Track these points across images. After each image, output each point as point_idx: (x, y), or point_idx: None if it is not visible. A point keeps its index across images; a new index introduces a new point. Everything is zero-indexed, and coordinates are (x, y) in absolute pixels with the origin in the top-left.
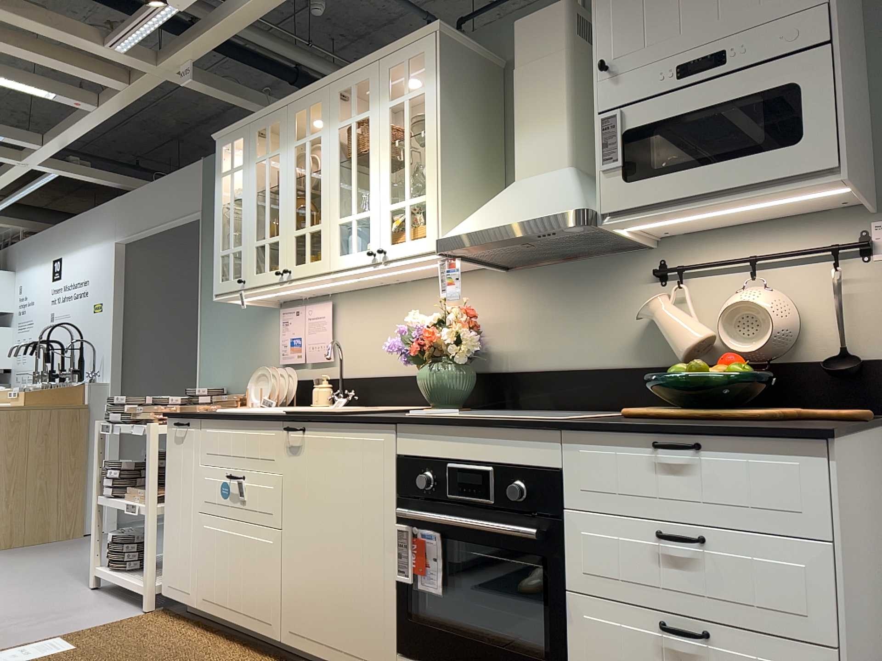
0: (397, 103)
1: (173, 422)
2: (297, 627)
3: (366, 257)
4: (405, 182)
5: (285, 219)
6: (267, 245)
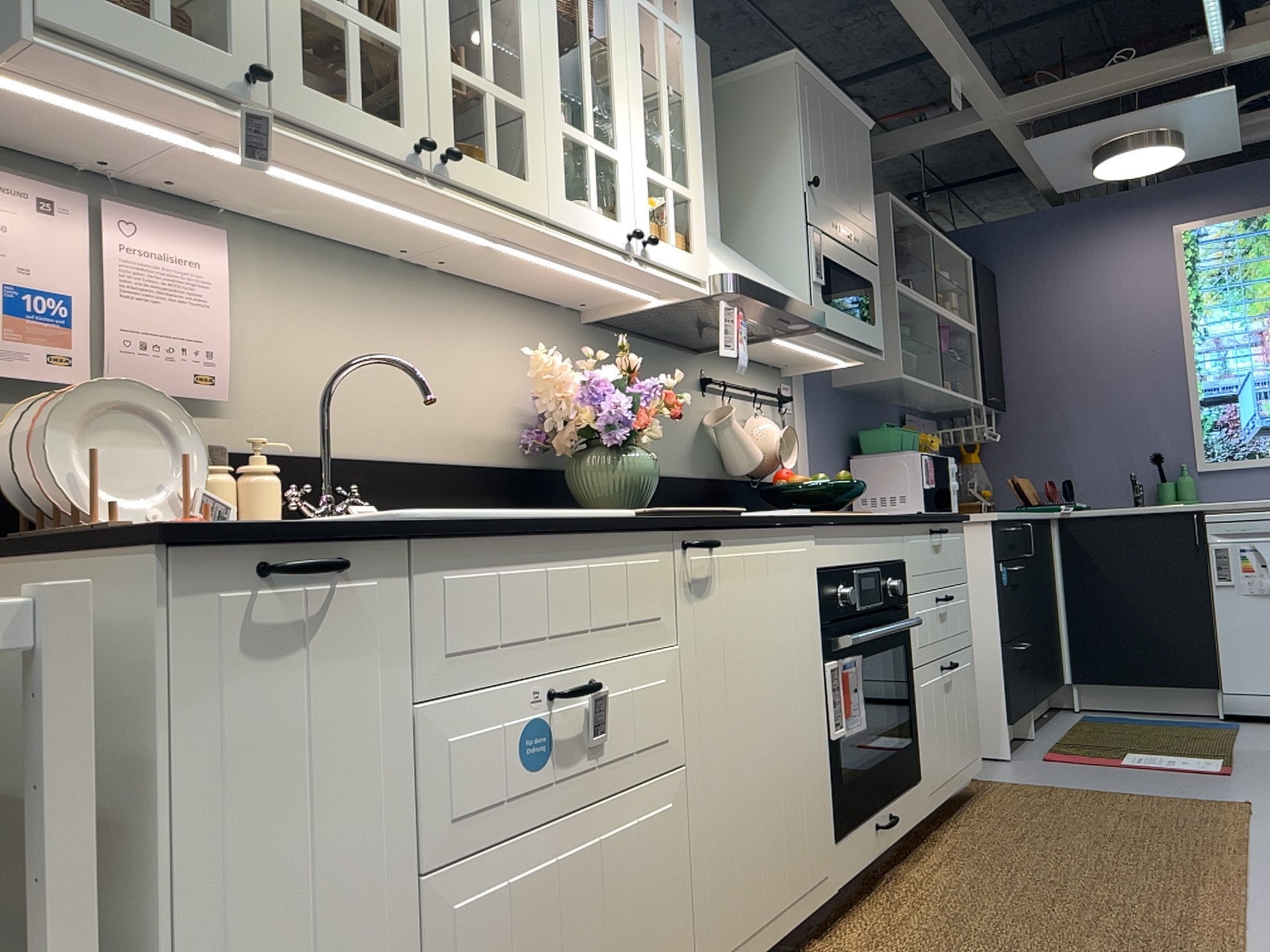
0: (650, 12)
1: (209, 568)
2: (727, 938)
3: (618, 234)
4: (668, 151)
5: (423, 10)
6: (355, 30)
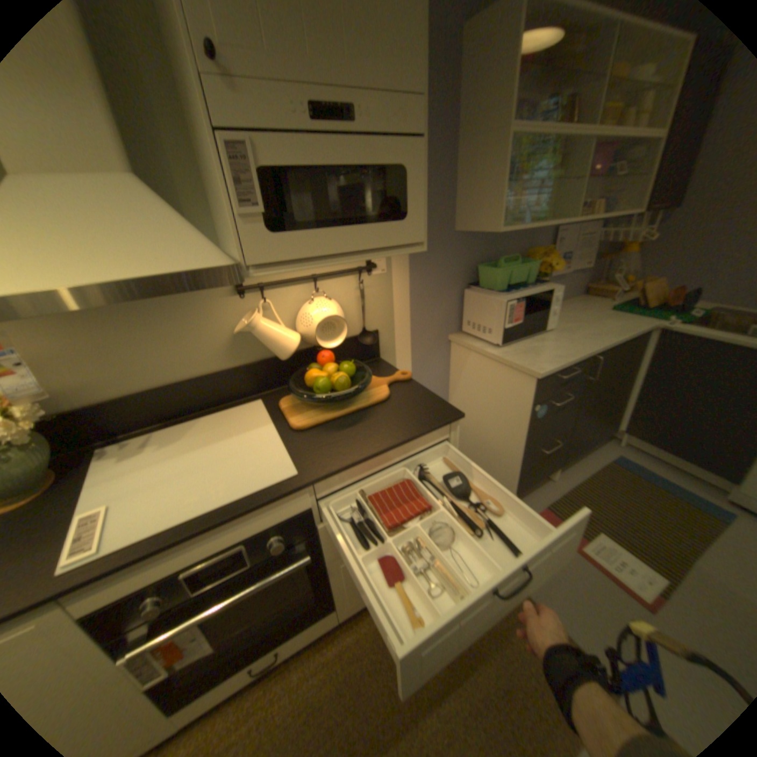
0: None
1: None
2: None
3: None
4: None
5: None
6: None
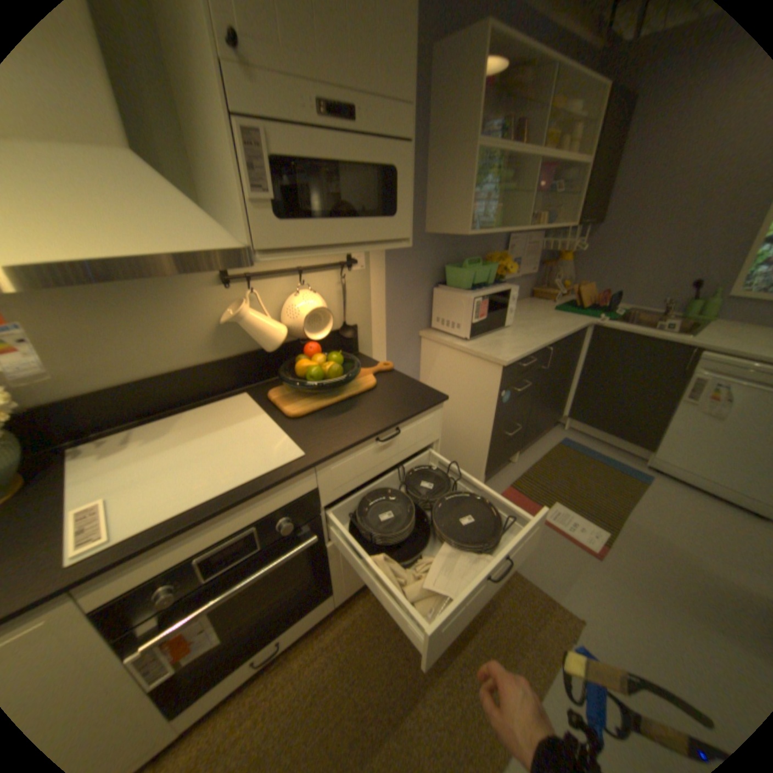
0: None
1: None
2: None
3: None
4: None
5: None
6: None
